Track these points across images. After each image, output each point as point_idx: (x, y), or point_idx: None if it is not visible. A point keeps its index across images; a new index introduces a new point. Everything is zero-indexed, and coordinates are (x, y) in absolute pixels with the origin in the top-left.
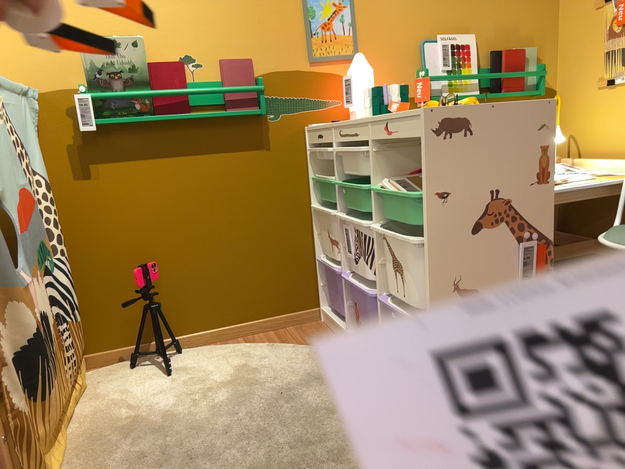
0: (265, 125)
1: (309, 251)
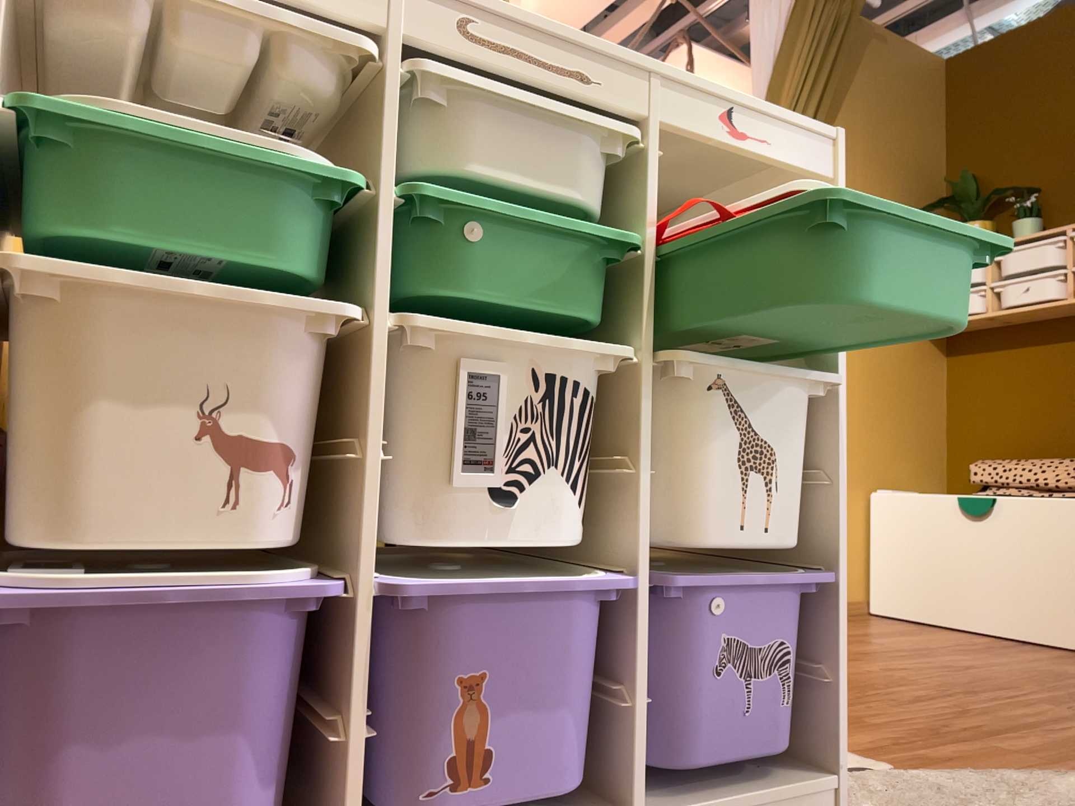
0: None
1: None
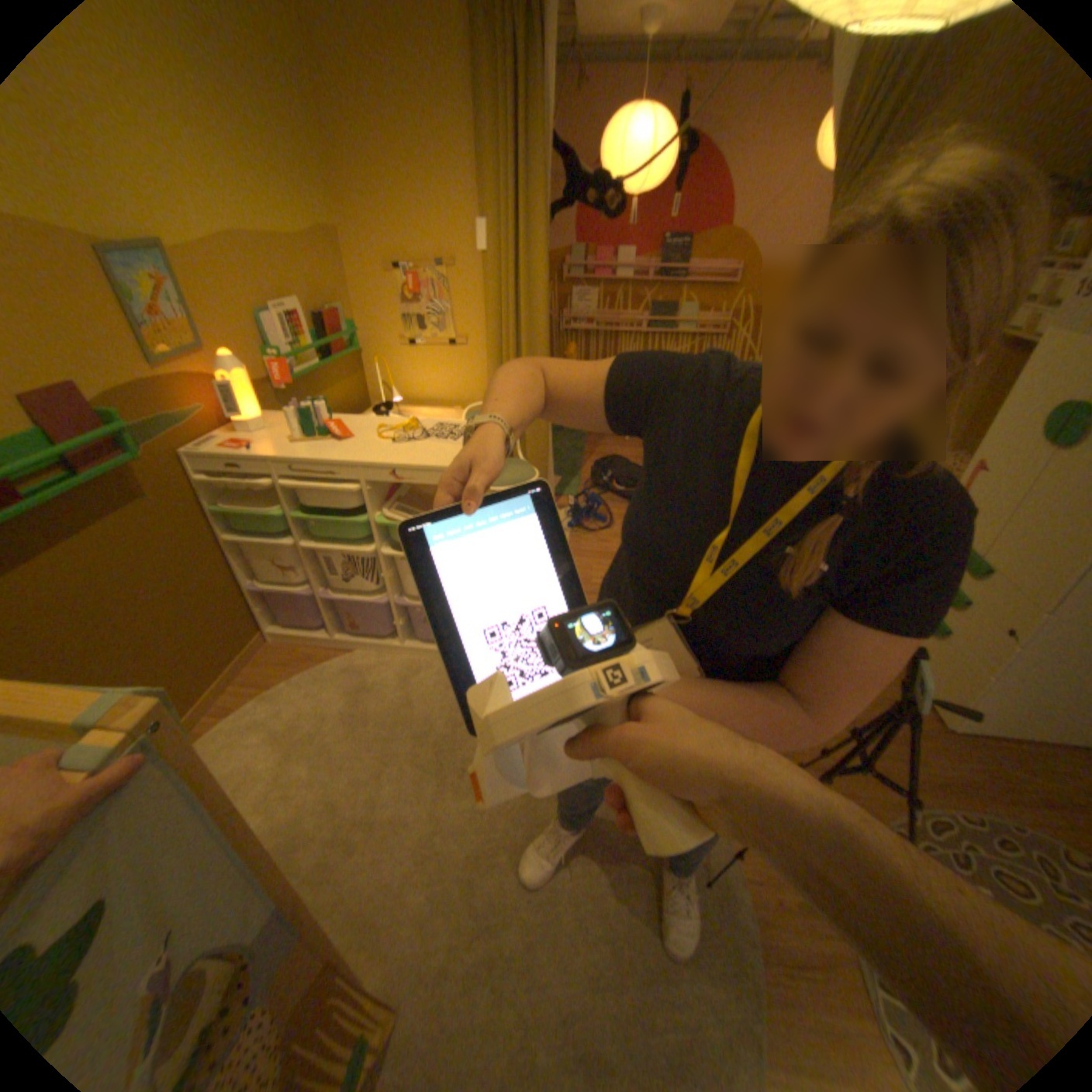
0: (128, 468)
1: (230, 586)
